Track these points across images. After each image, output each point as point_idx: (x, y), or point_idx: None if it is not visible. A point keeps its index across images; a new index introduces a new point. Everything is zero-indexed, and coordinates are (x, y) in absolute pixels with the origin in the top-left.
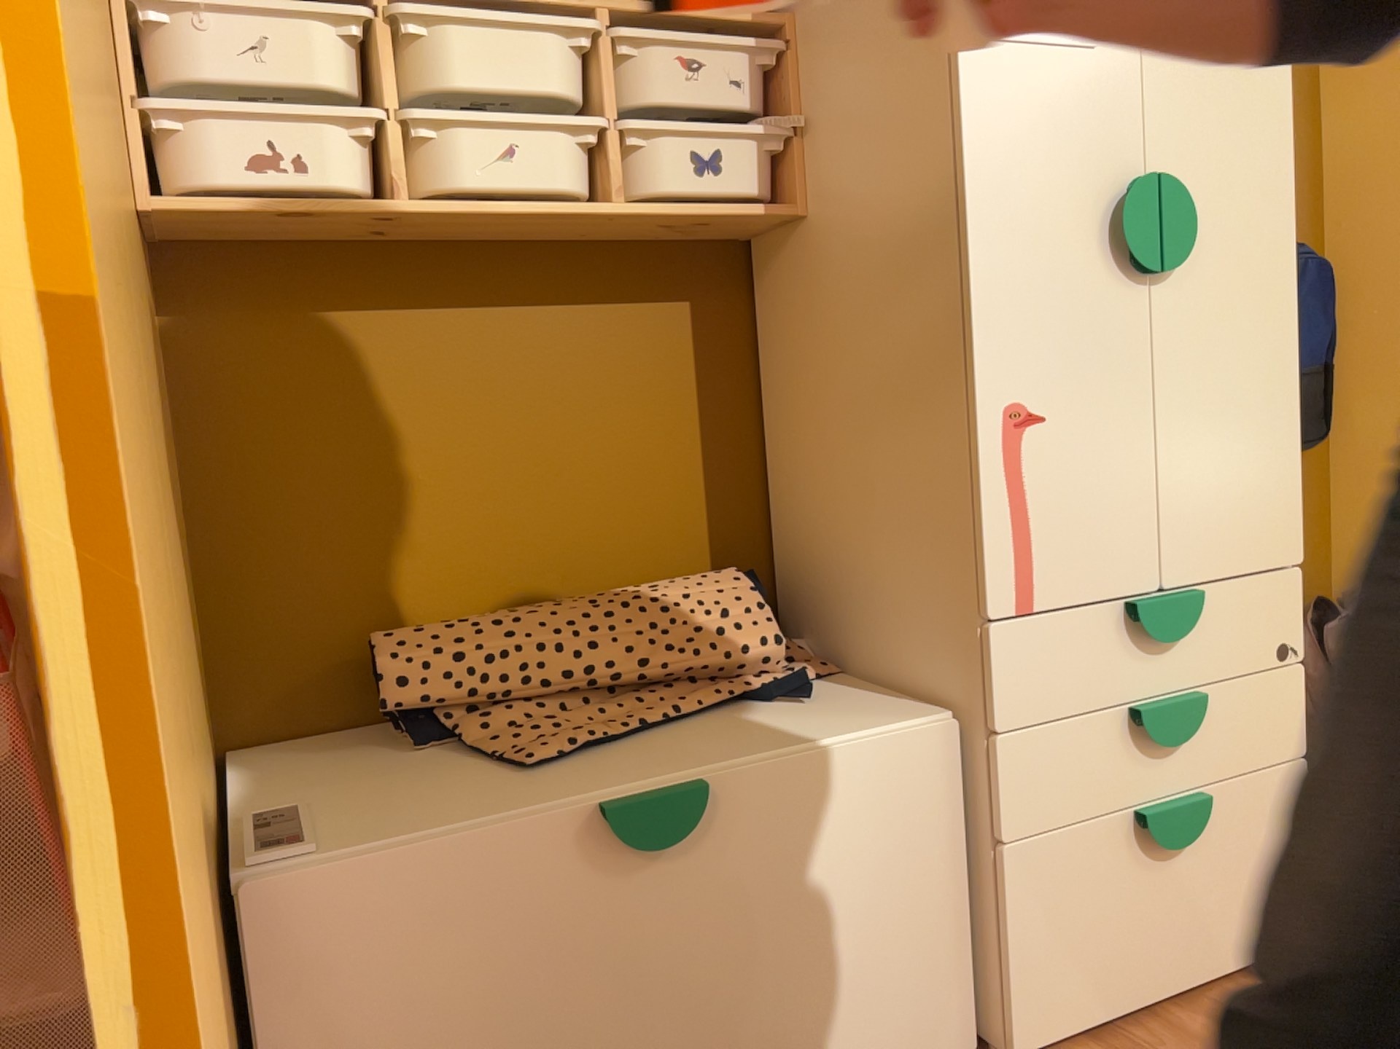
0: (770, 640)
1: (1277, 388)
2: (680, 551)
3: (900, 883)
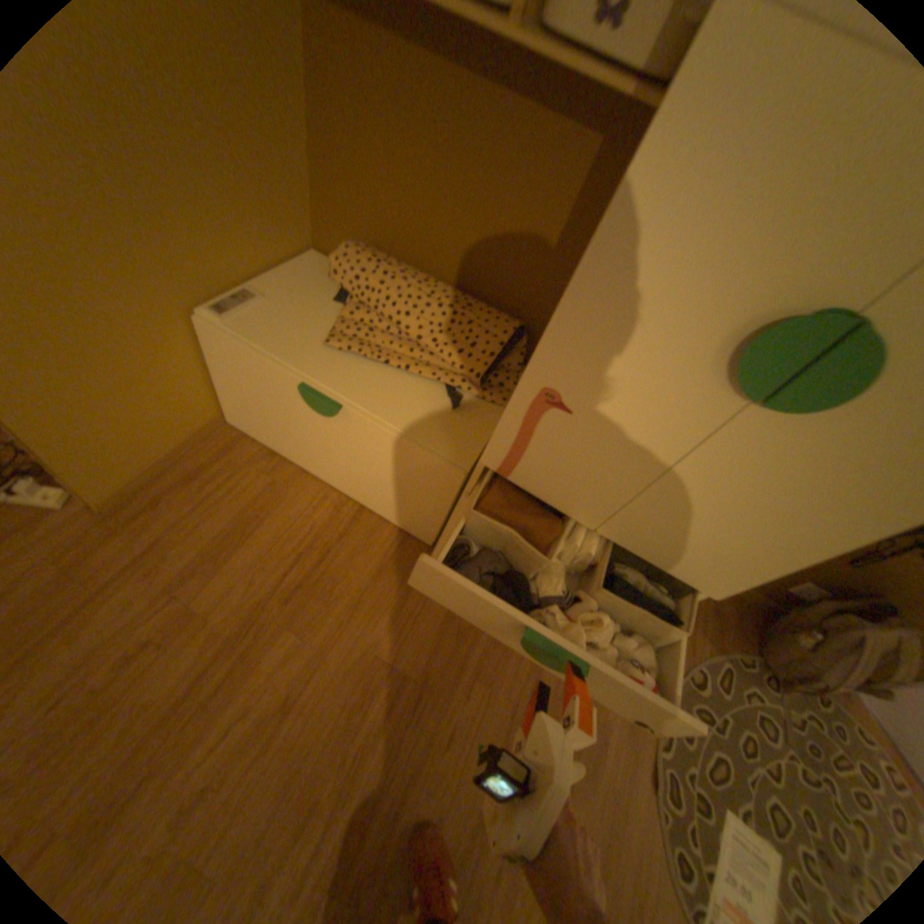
0: (473, 372)
1: (811, 540)
2: (513, 295)
3: (416, 491)
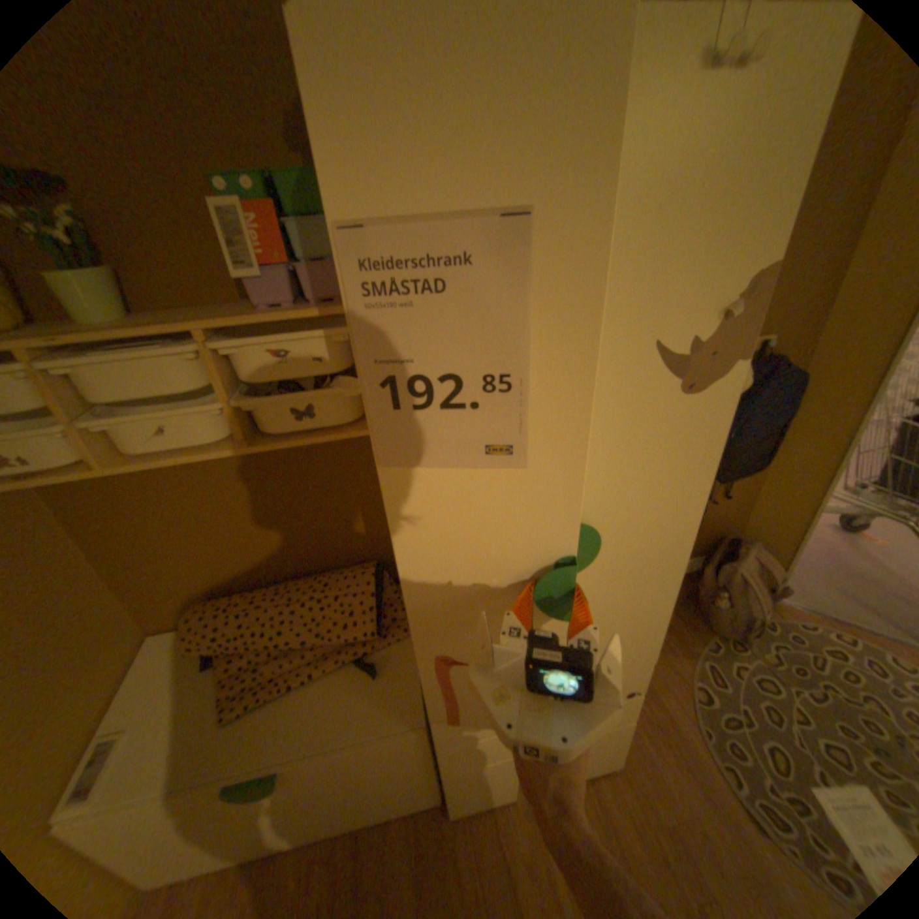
0: (366, 634)
1: (657, 601)
2: (352, 550)
3: (393, 777)
